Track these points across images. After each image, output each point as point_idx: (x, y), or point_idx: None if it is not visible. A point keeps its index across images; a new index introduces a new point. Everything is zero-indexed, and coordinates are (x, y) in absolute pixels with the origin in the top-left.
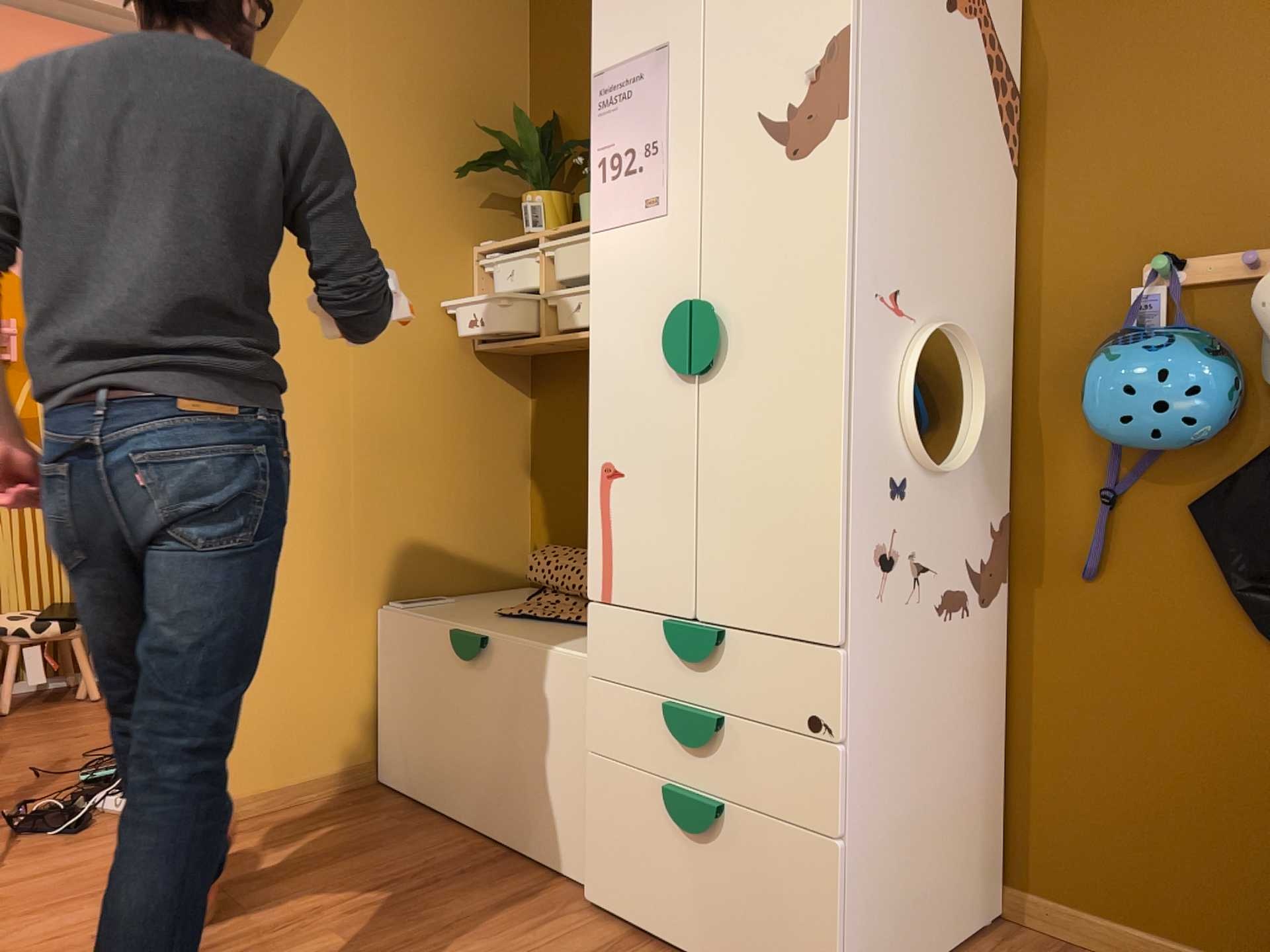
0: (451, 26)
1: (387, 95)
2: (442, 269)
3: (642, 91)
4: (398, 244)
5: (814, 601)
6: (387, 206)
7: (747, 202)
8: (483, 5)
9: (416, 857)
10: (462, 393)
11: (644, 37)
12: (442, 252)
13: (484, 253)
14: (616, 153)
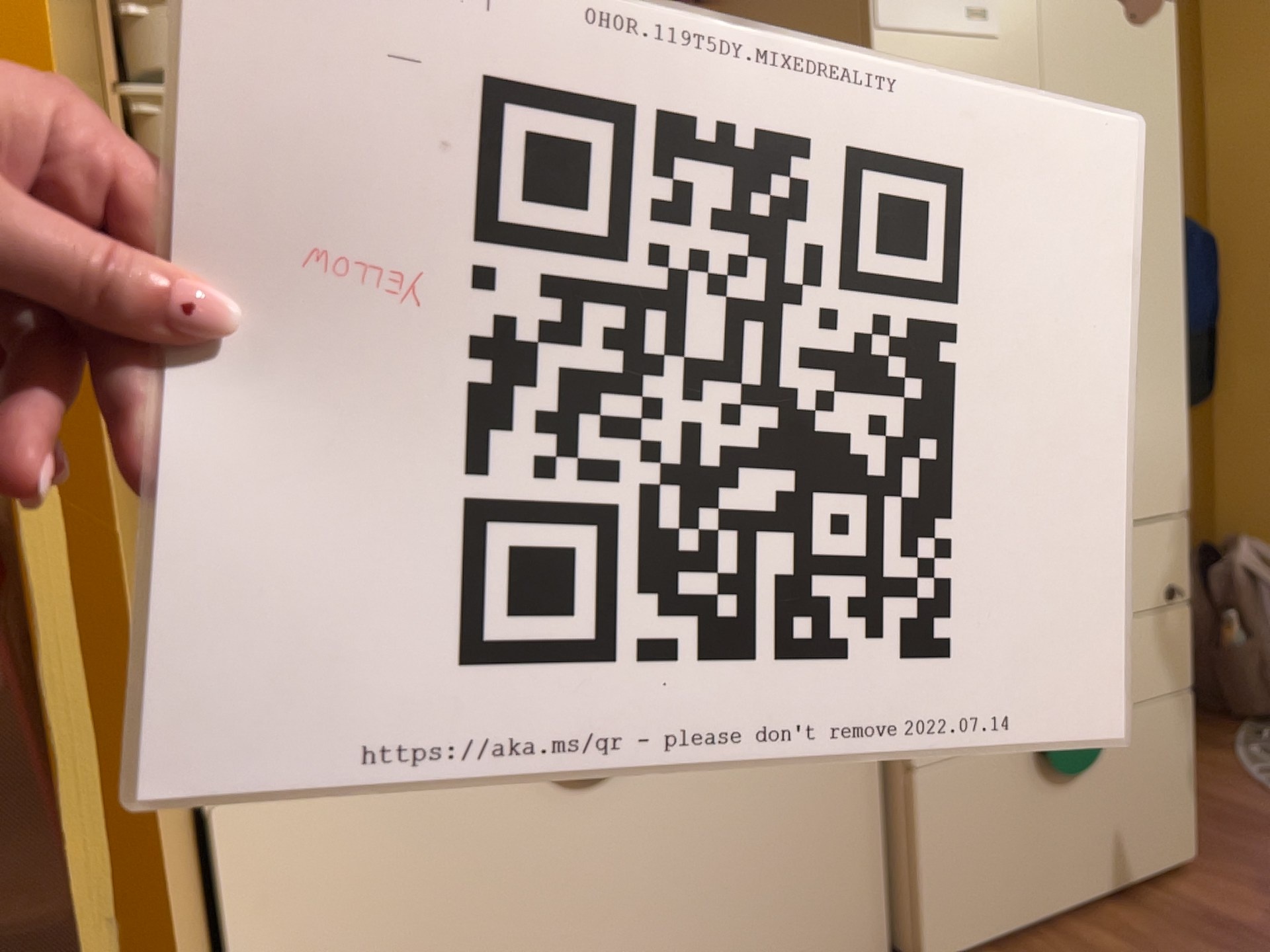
0: None
1: None
2: None
3: None
4: None
5: (1171, 474)
6: None
7: (1092, 52)
8: None
9: None
10: None
11: None
12: None
13: None
14: None
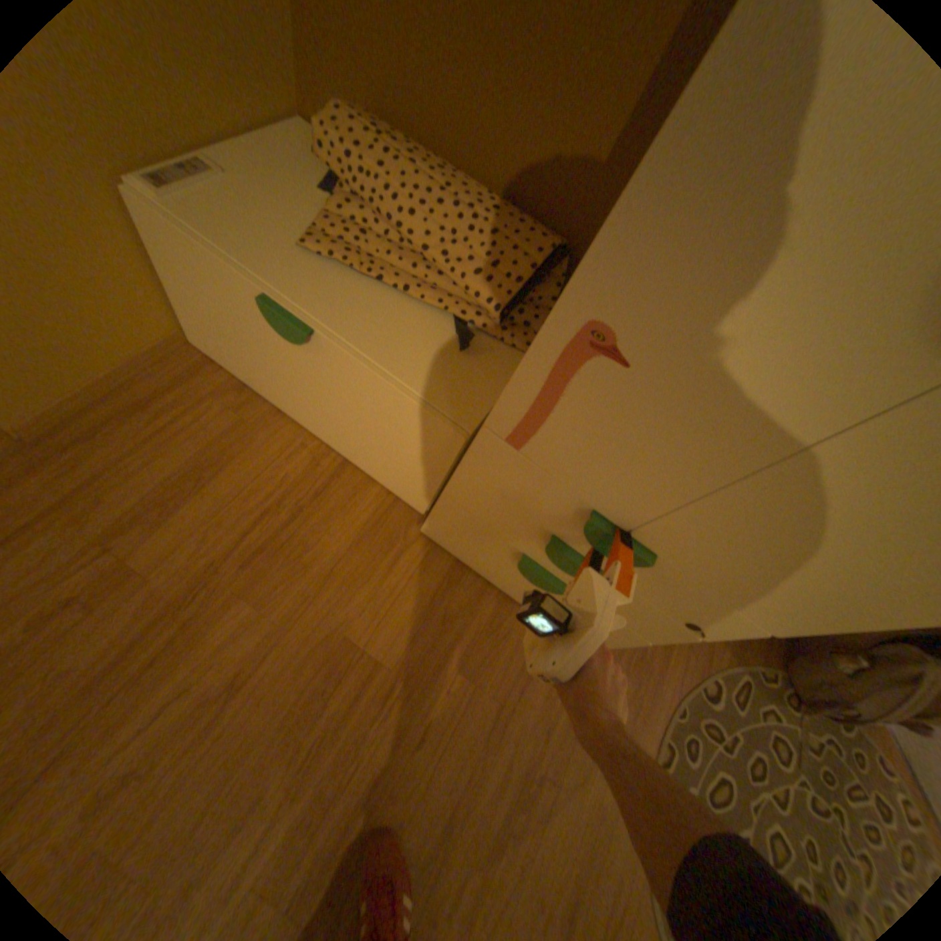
0: None
1: None
2: None
3: None
4: None
5: (790, 616)
6: None
7: None
8: None
9: (272, 472)
10: None
11: None
12: None
13: None
14: None
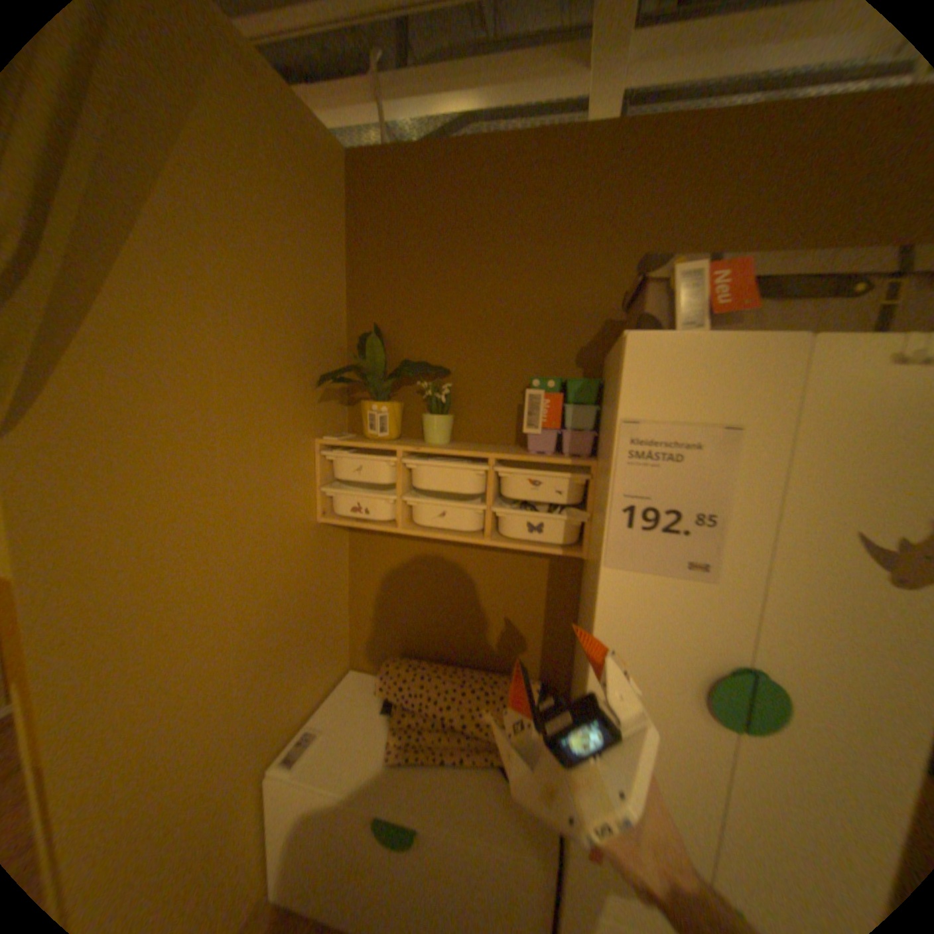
0: (294, 233)
1: (245, 306)
2: (295, 465)
3: (700, 460)
4: (261, 456)
5: None
6: (251, 422)
7: (830, 605)
8: (316, 213)
9: None
10: (311, 560)
11: (707, 405)
12: (294, 450)
13: (329, 446)
14: (652, 506)
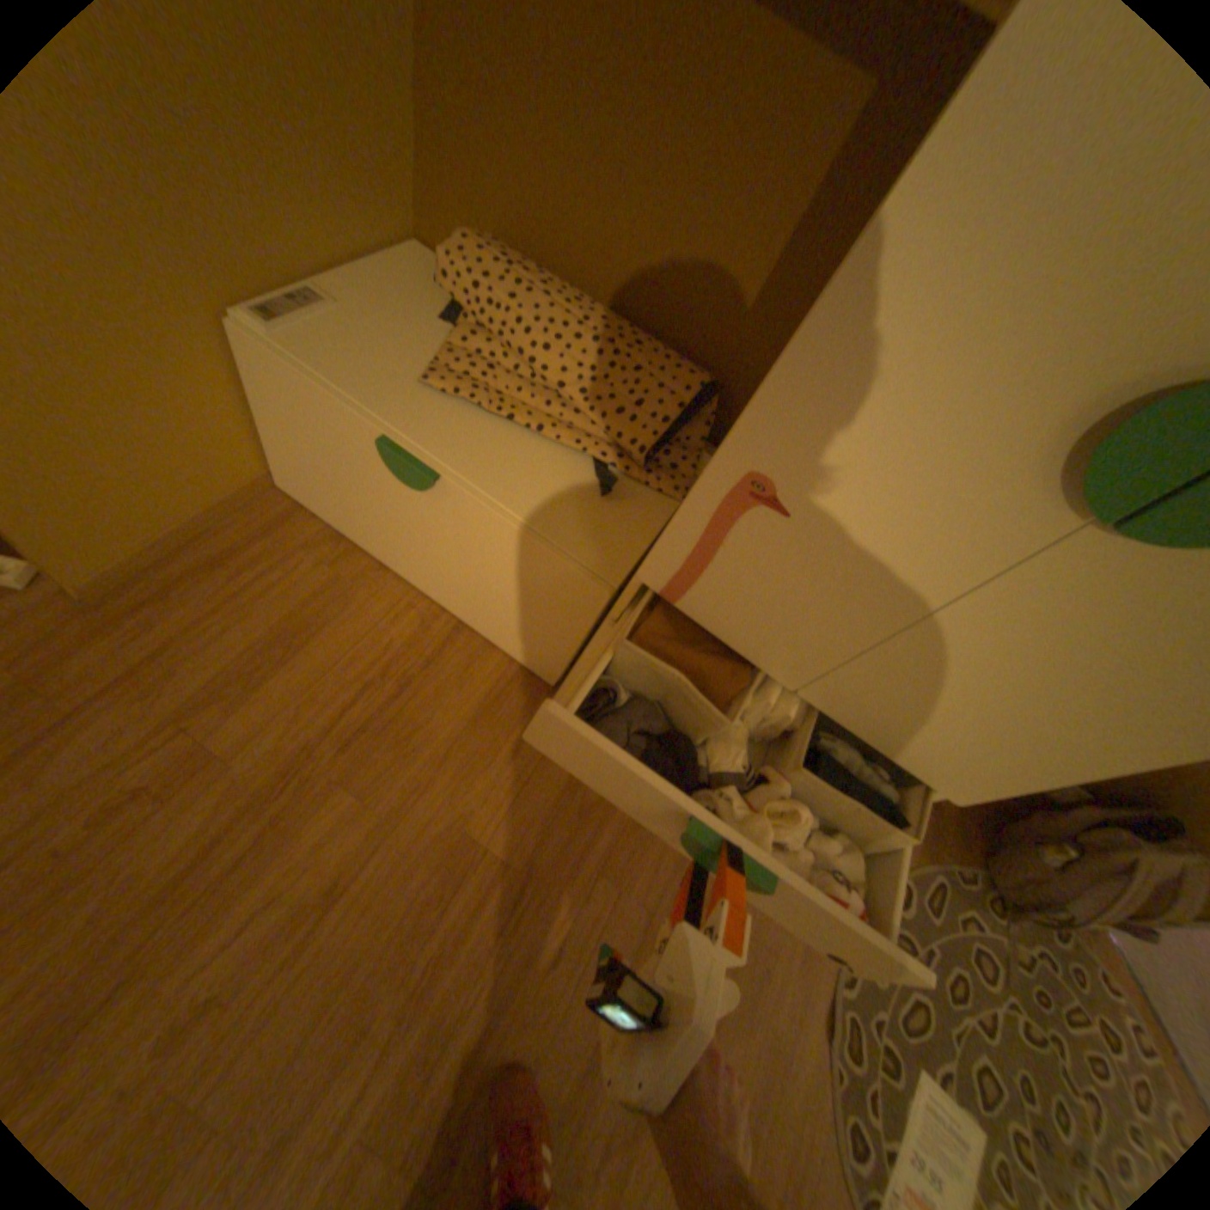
0: None
1: None
2: None
3: None
4: None
5: (970, 779)
6: None
7: None
8: None
9: (374, 637)
10: None
11: None
12: None
13: None
14: None
